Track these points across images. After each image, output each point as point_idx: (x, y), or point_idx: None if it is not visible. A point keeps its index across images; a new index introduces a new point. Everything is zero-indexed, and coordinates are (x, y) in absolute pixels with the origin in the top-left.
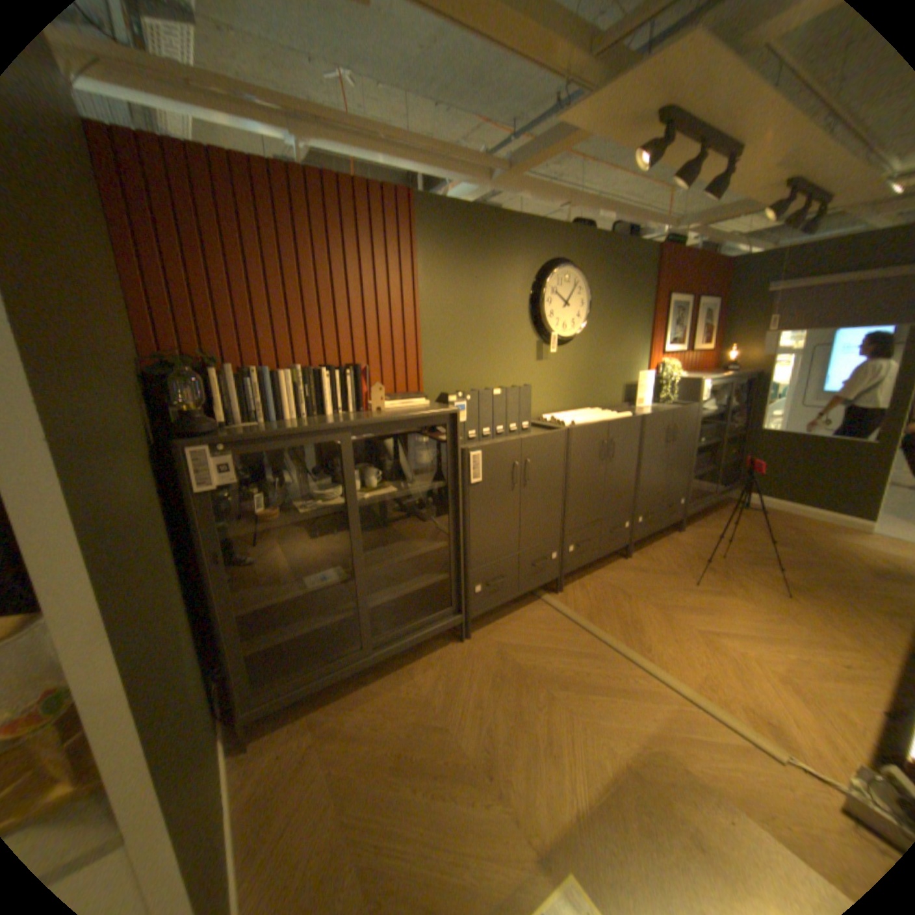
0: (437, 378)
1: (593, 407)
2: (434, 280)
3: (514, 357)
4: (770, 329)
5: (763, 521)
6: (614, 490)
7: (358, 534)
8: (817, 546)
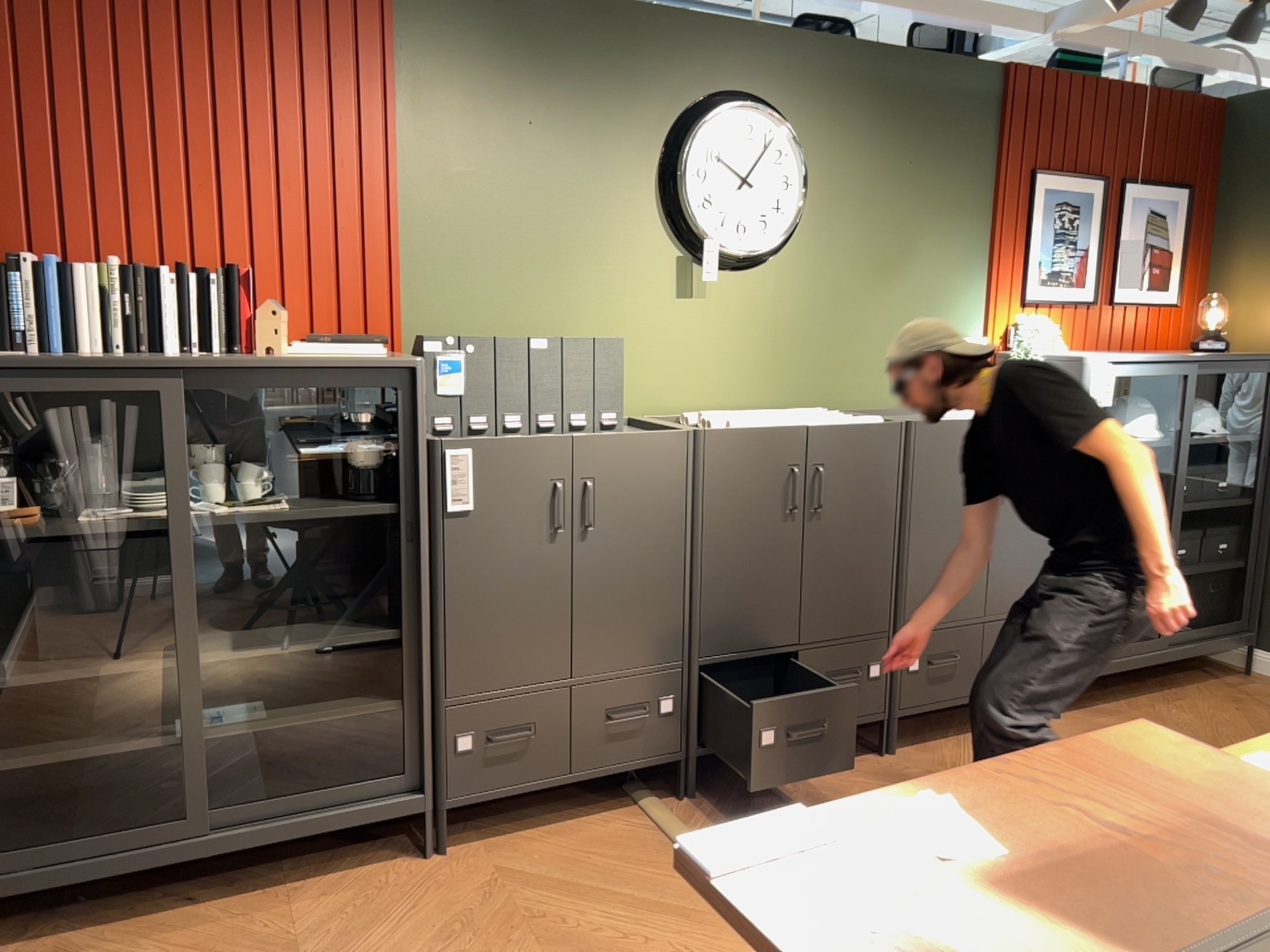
0: (438, 312)
1: (831, 408)
2: (435, 125)
3: (622, 285)
4: None
5: None
6: (831, 581)
7: (188, 578)
8: None
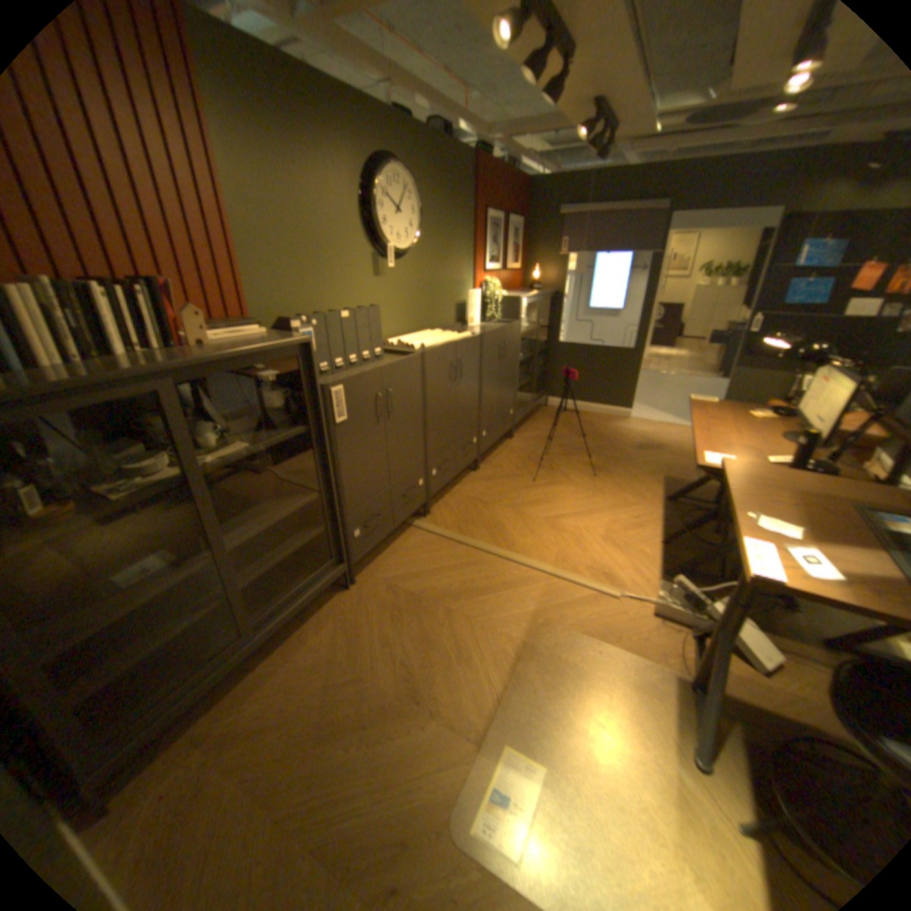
0: (265, 297)
1: (432, 329)
2: (238, 158)
3: (351, 272)
4: (559, 251)
5: (565, 420)
6: (464, 410)
7: (211, 510)
8: (602, 433)
